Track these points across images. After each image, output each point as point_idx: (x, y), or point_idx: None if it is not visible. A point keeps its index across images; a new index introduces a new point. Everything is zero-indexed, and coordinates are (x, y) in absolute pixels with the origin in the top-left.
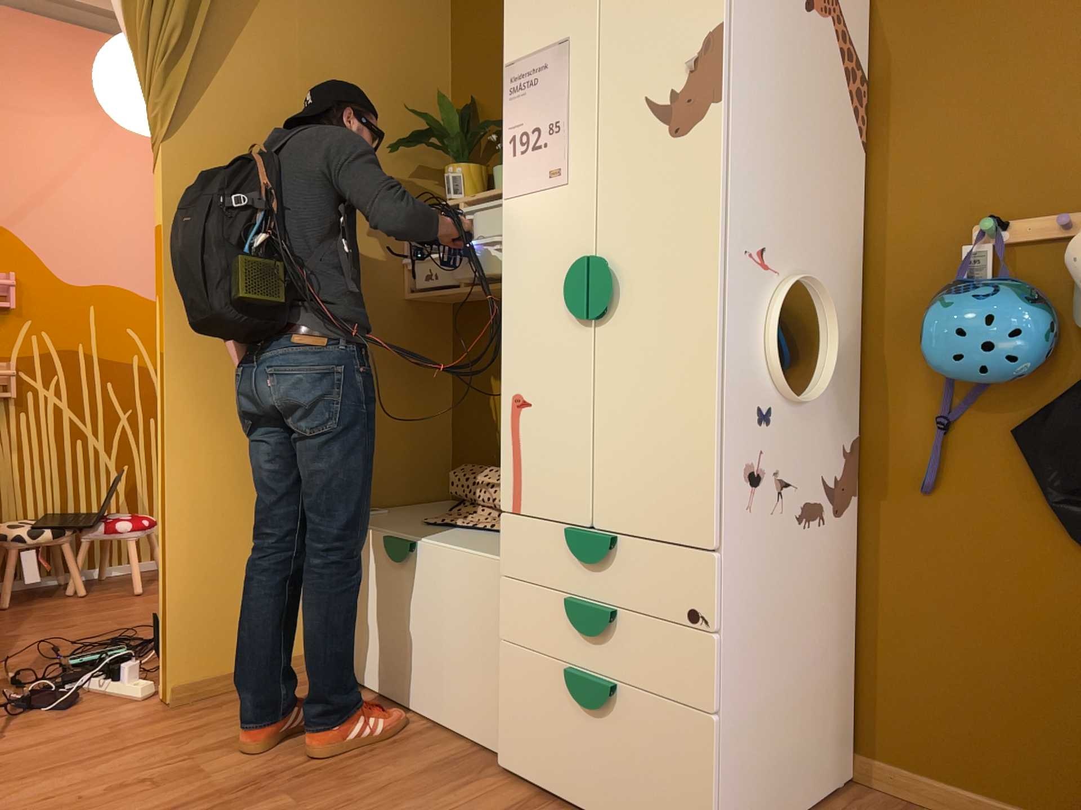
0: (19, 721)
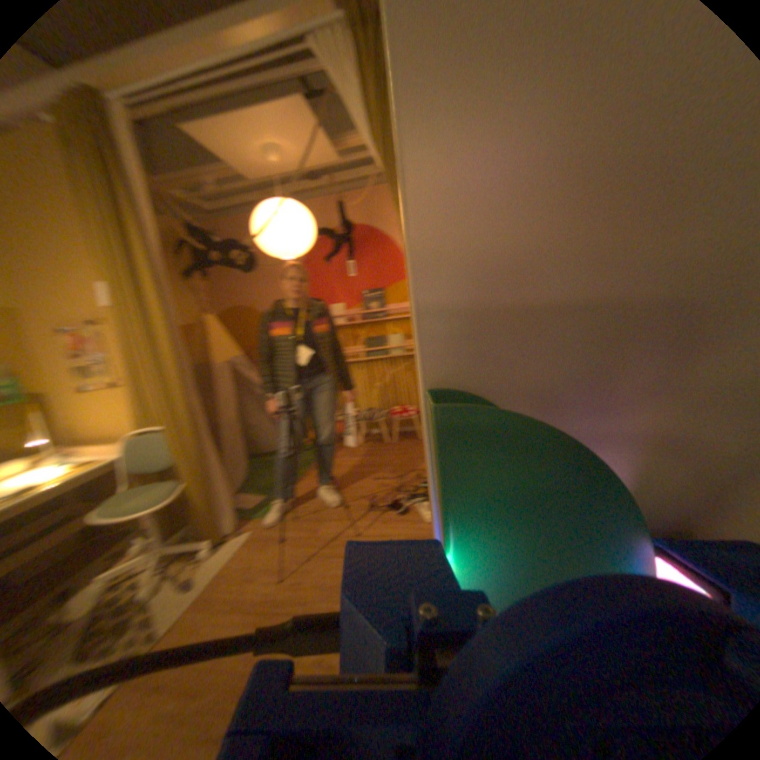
0: (385, 516)
